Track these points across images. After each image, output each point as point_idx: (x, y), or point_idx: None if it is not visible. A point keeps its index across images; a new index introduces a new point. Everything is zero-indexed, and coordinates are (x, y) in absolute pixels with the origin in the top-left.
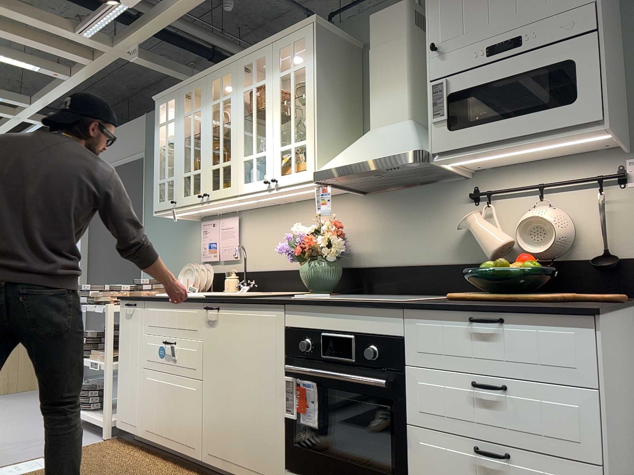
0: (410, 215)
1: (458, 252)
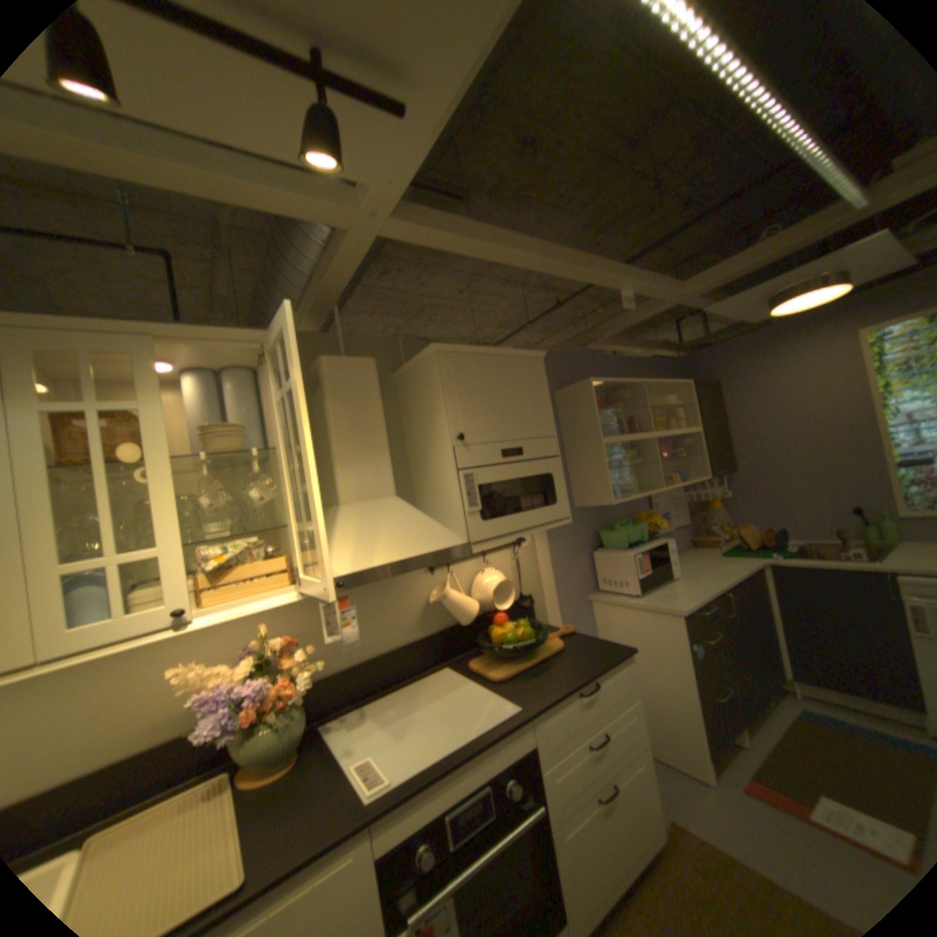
0: (365, 598)
1: (422, 625)
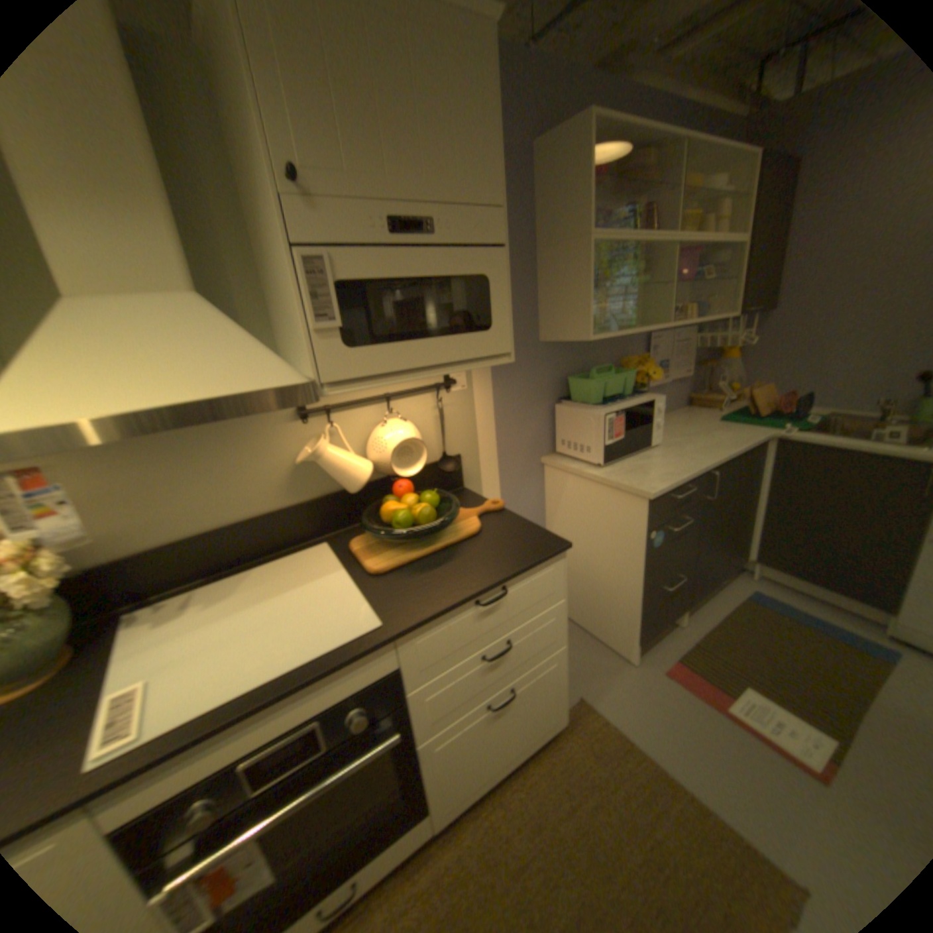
0: (186, 452)
1: (290, 489)
